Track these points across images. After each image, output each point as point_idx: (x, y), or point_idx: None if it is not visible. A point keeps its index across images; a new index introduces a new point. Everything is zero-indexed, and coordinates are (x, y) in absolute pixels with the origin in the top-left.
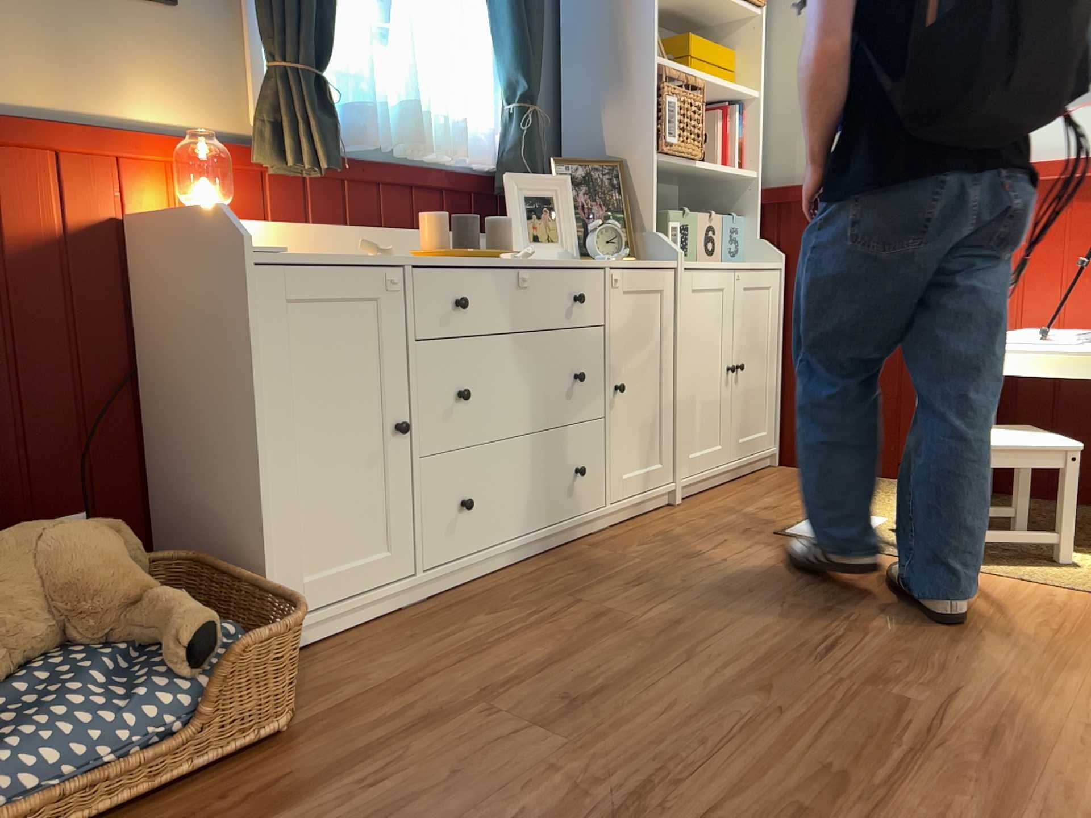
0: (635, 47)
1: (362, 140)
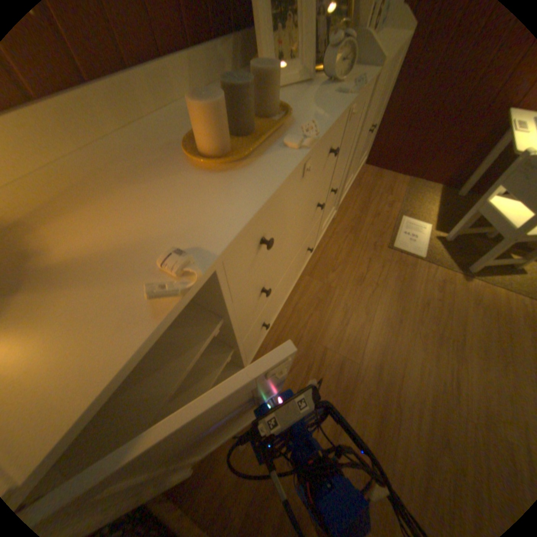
0: None
1: None
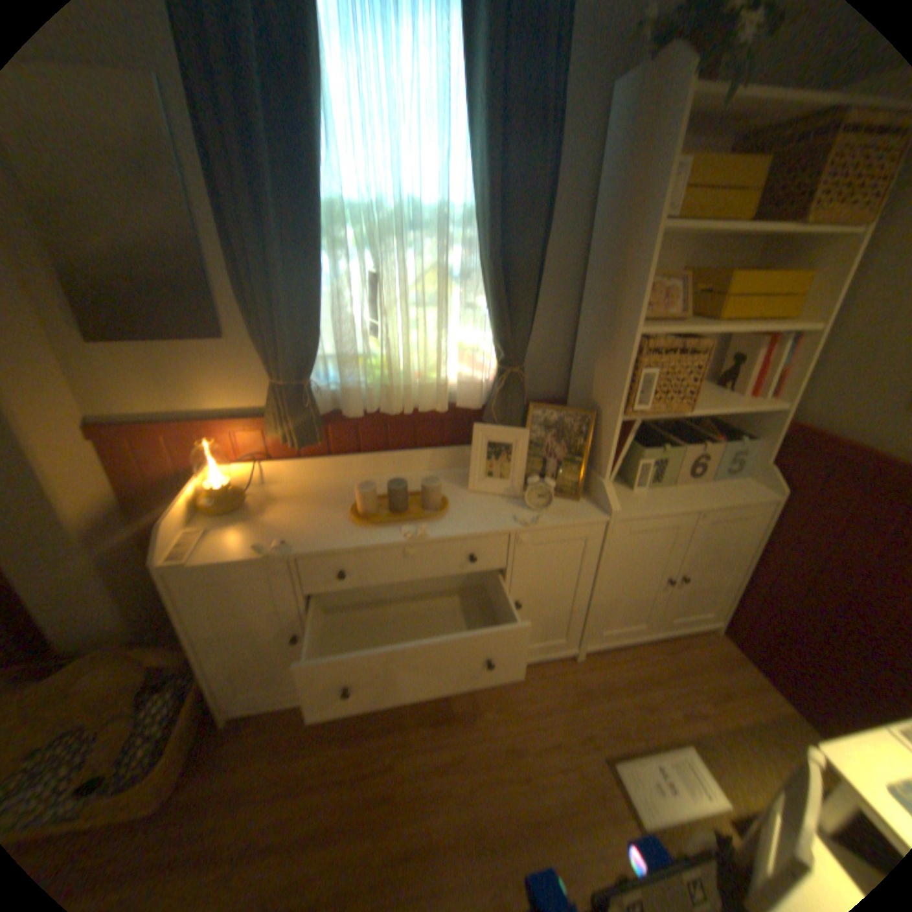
0: (627, 312)
1: (349, 412)
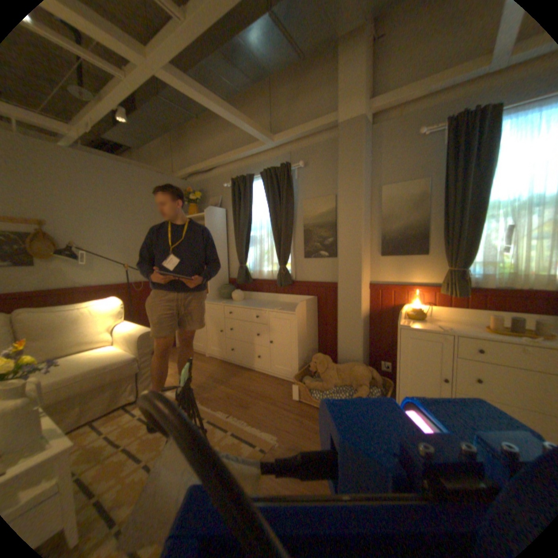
0: None
1: (486, 285)
